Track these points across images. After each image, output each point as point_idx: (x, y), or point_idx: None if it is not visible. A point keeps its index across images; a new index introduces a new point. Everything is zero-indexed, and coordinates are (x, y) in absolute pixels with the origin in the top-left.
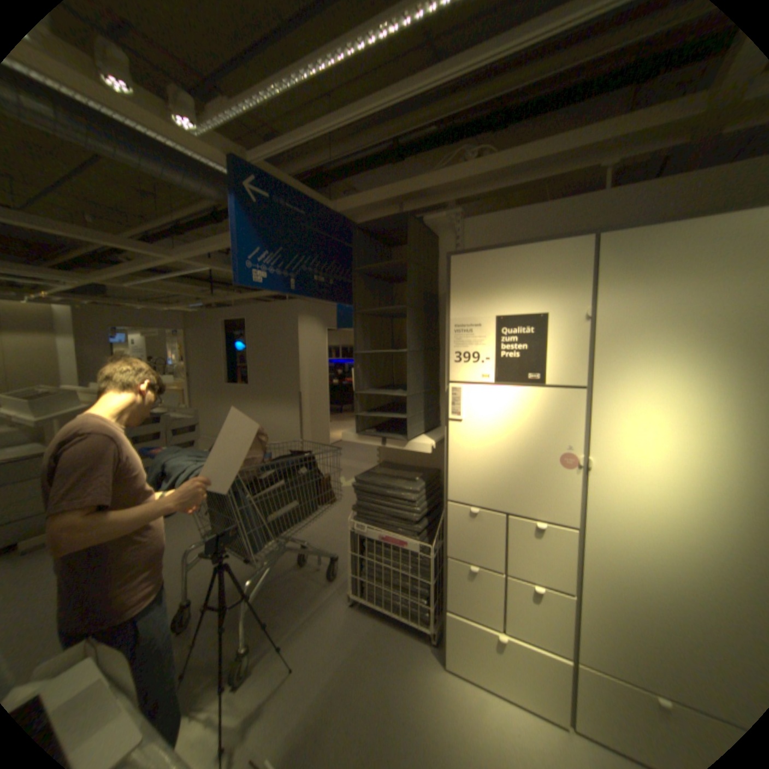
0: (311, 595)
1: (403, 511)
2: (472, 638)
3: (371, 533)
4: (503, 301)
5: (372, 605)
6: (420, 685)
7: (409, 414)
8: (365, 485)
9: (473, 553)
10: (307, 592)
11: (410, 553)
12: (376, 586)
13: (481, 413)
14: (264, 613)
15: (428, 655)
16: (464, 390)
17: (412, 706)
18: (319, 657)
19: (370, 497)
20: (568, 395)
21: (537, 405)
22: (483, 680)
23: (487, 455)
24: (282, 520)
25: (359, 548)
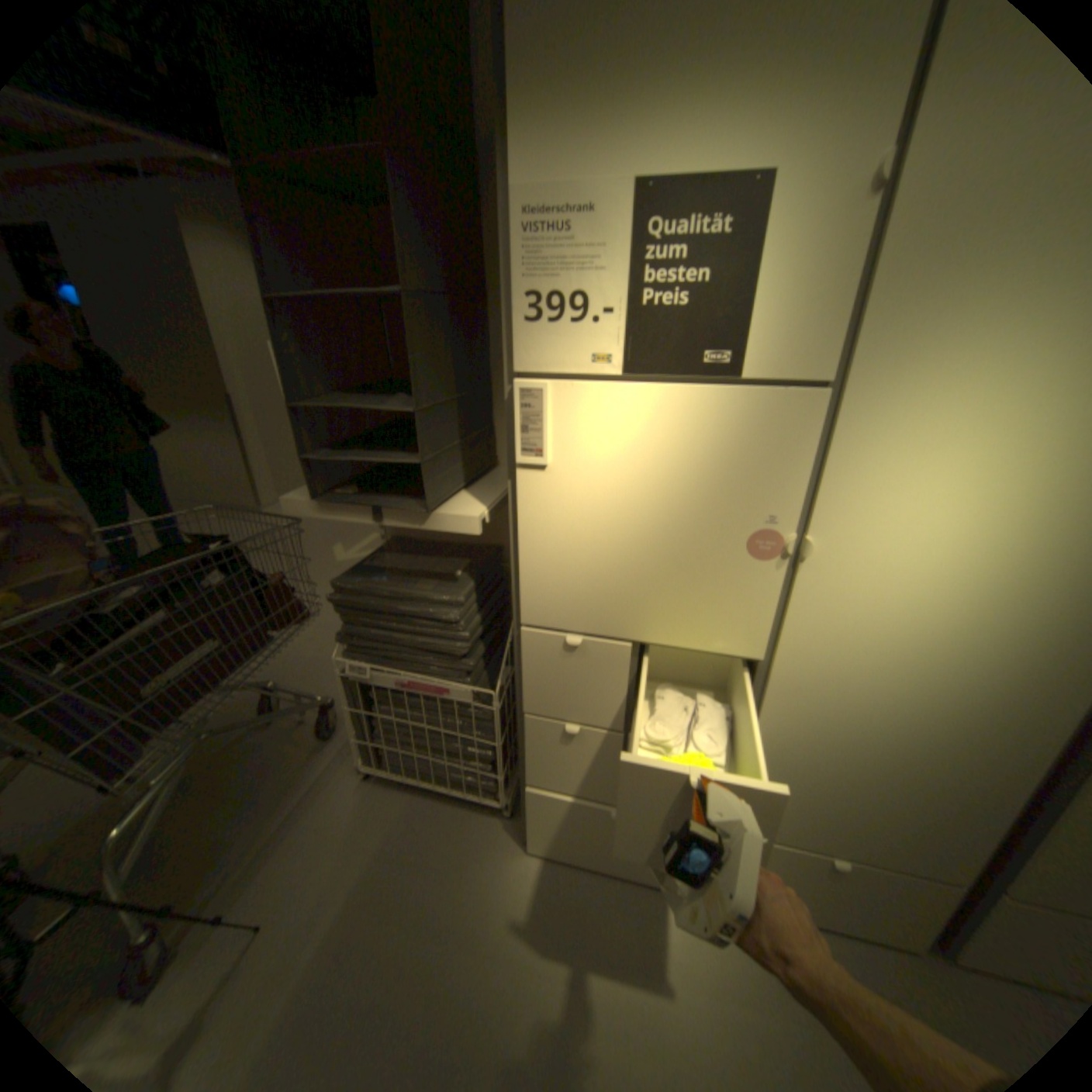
0: (290, 775)
1: (436, 638)
2: (567, 815)
3: (380, 677)
4: (658, 124)
5: (401, 776)
6: (489, 888)
7: (425, 454)
8: (354, 596)
9: (570, 705)
10: (281, 773)
11: (456, 703)
12: (402, 752)
13: (590, 448)
14: (200, 827)
15: (498, 834)
16: (551, 395)
17: (477, 928)
18: (311, 886)
19: (369, 617)
20: (789, 403)
21: (715, 428)
22: (584, 859)
23: (600, 538)
24: (185, 684)
25: (363, 701)
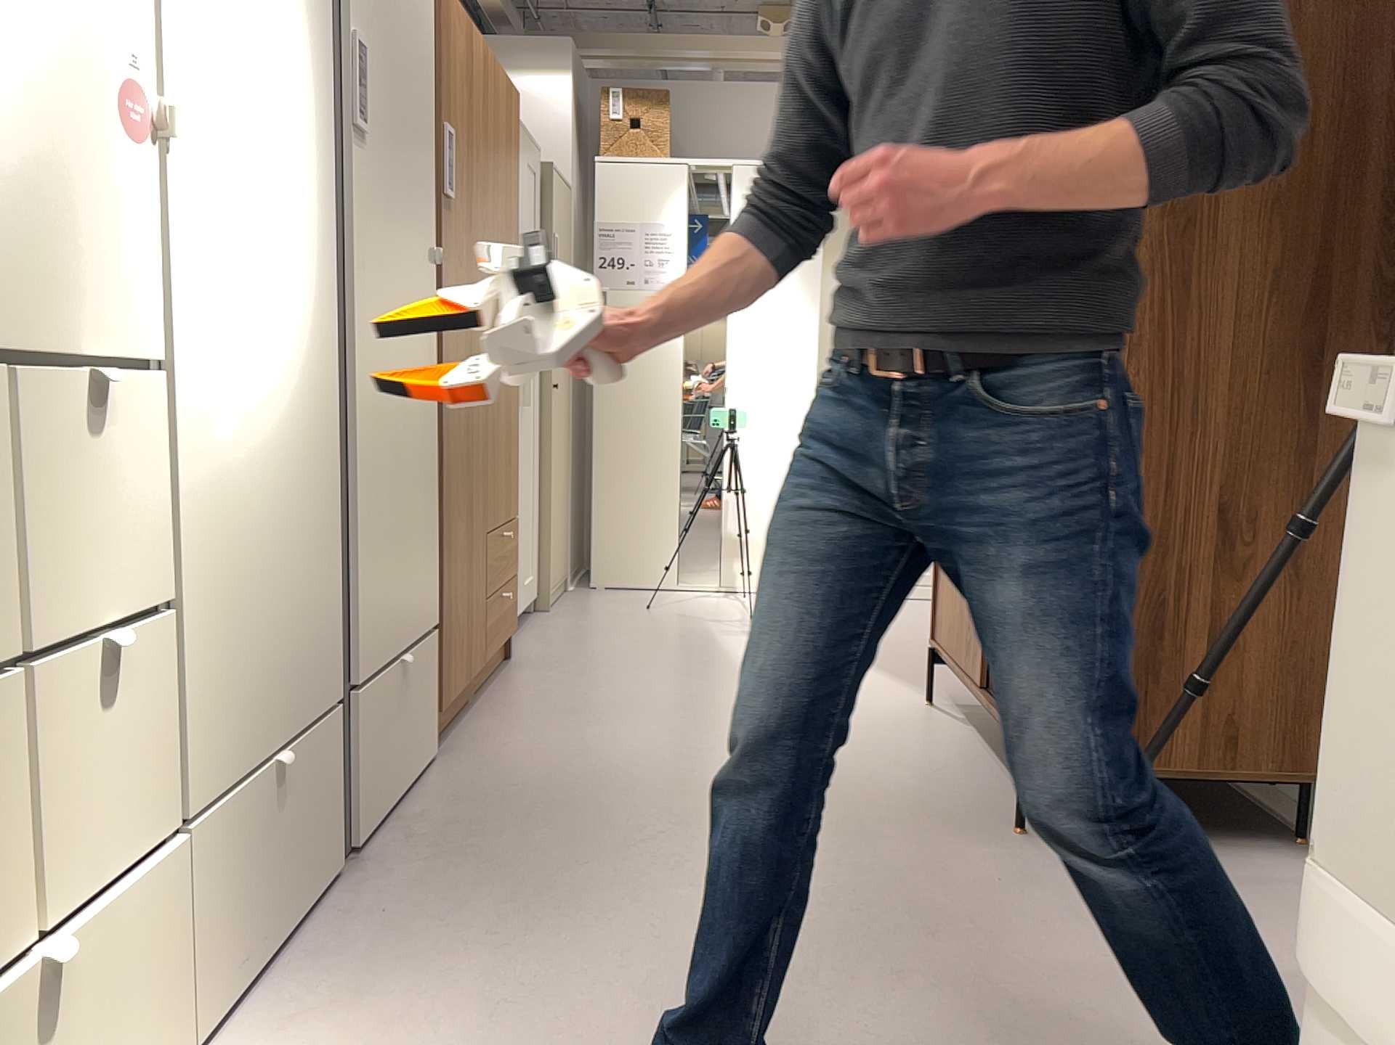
0: None
1: None
2: None
3: None
4: None
5: None
6: None
7: None
8: None
9: None
10: None
11: None
12: None
13: None
14: None
15: None
16: None
17: None
18: None
19: None
20: None
21: None
22: None
23: None
24: None
25: None
